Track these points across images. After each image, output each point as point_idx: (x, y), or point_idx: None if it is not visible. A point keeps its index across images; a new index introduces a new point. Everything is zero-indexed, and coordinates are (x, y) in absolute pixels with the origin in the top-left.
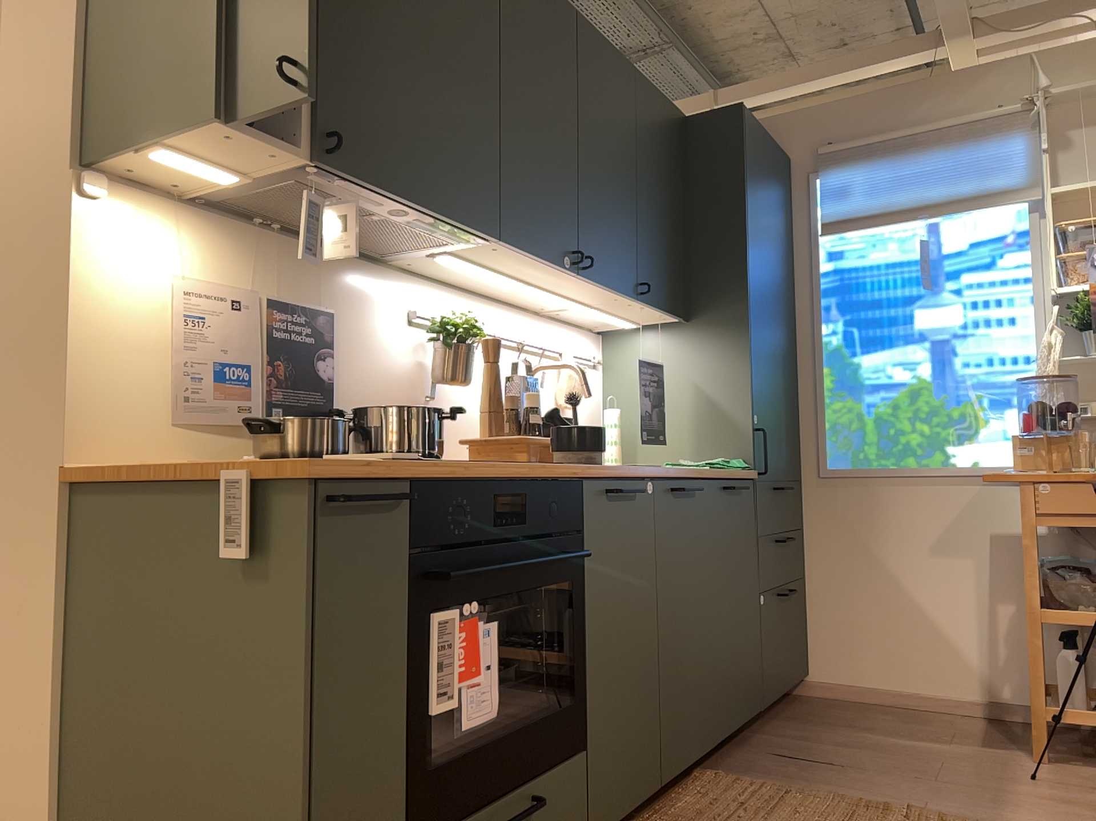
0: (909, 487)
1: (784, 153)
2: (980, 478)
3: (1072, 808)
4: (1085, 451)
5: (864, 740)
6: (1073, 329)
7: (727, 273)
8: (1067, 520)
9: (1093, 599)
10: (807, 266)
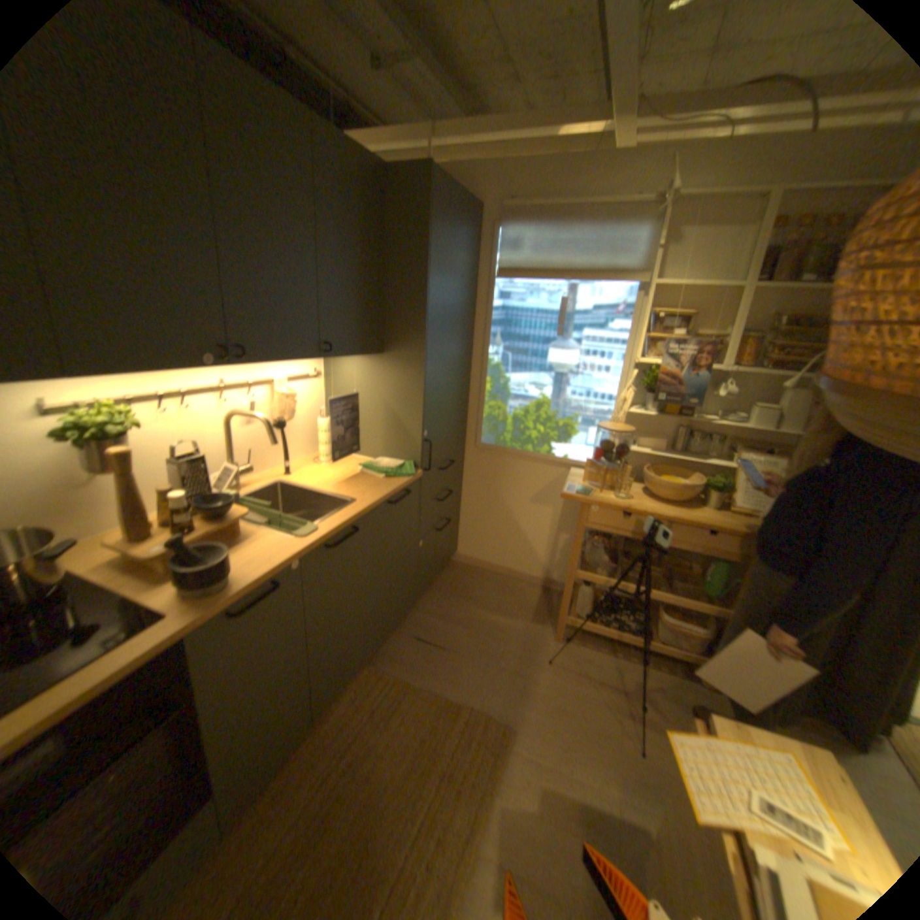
0: (525, 463)
1: (480, 199)
2: (566, 465)
3: (560, 701)
4: (626, 482)
5: (469, 618)
6: (643, 386)
7: (411, 322)
8: (603, 529)
9: (606, 569)
10: (485, 300)
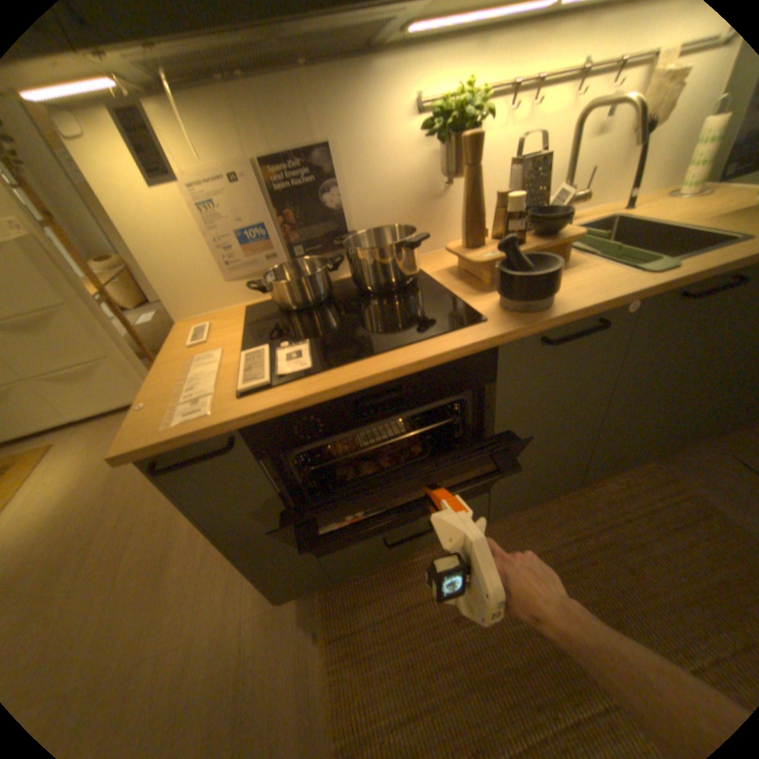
0: None
1: None
2: None
3: None
4: None
5: None
6: None
7: None
8: None
9: None
10: None
